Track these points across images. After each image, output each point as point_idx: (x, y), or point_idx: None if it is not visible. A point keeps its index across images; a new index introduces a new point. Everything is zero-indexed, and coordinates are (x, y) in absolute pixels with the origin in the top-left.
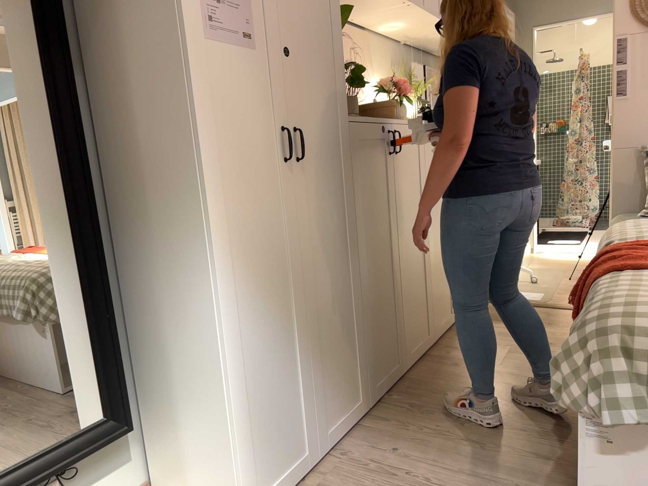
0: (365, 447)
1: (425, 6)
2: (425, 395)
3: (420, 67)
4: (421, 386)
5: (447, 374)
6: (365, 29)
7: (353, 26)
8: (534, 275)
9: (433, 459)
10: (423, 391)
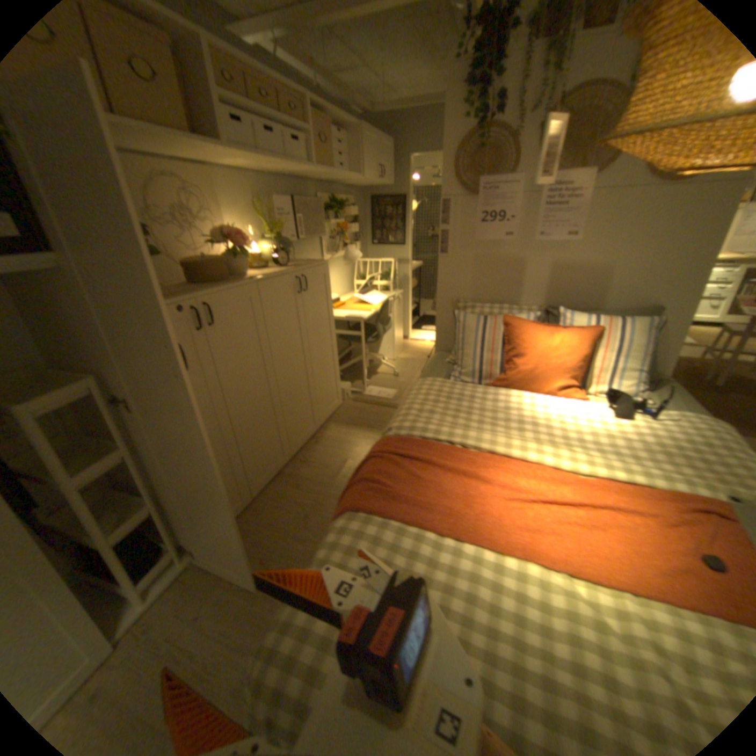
0: (175, 612)
1: (284, 137)
2: (257, 531)
3: (292, 199)
4: (260, 516)
5: (288, 499)
6: (208, 165)
7: (190, 161)
8: (398, 372)
9: (227, 625)
10: (259, 523)
